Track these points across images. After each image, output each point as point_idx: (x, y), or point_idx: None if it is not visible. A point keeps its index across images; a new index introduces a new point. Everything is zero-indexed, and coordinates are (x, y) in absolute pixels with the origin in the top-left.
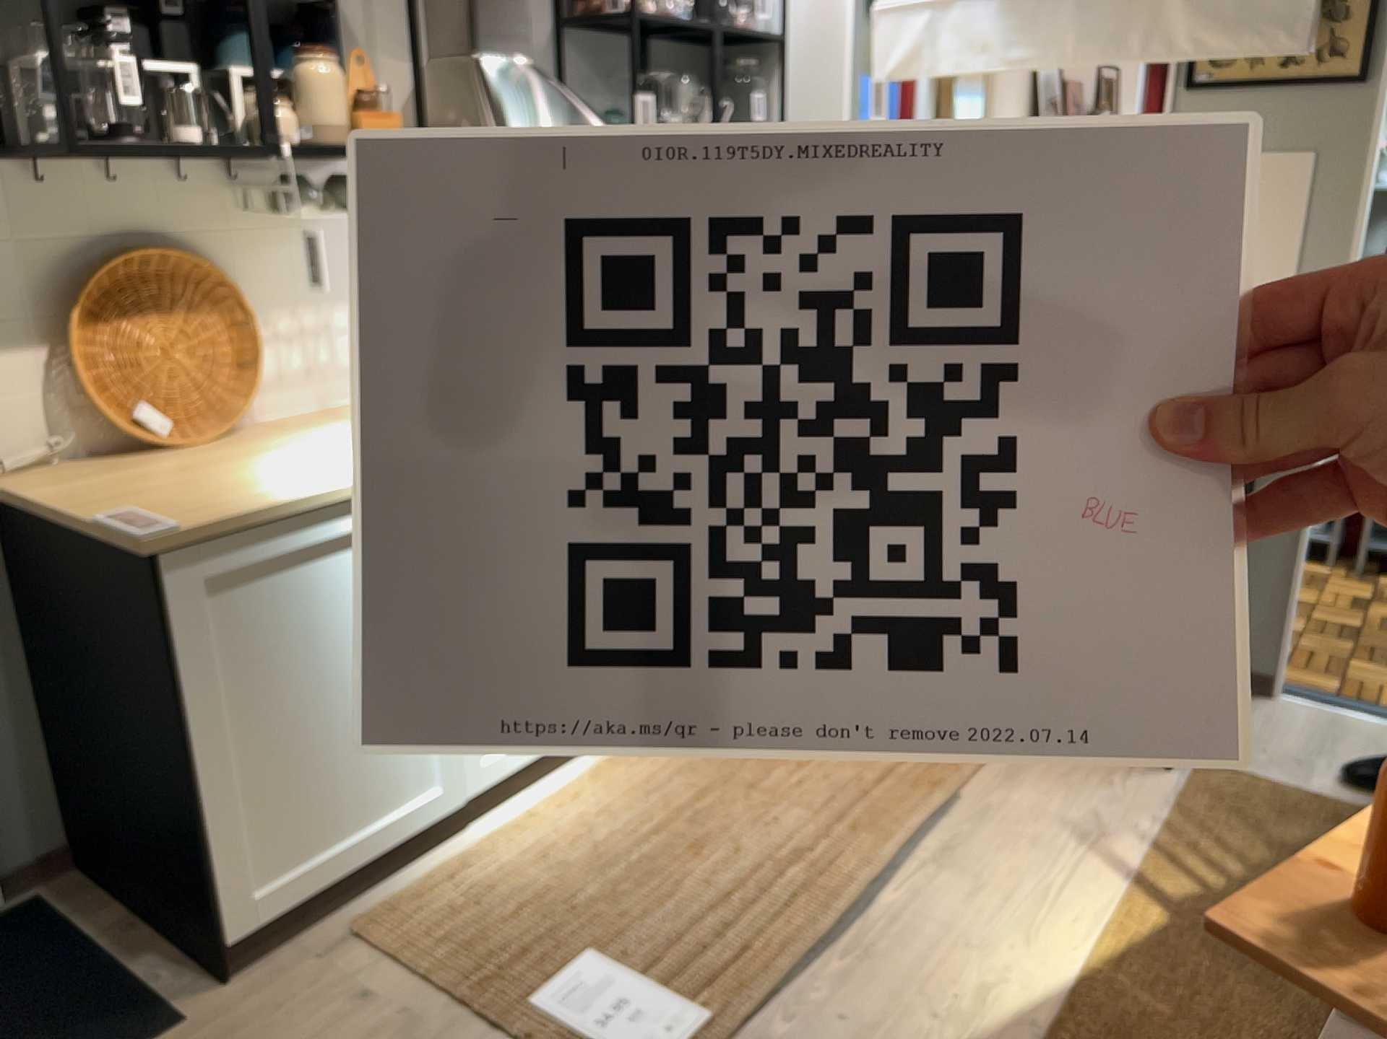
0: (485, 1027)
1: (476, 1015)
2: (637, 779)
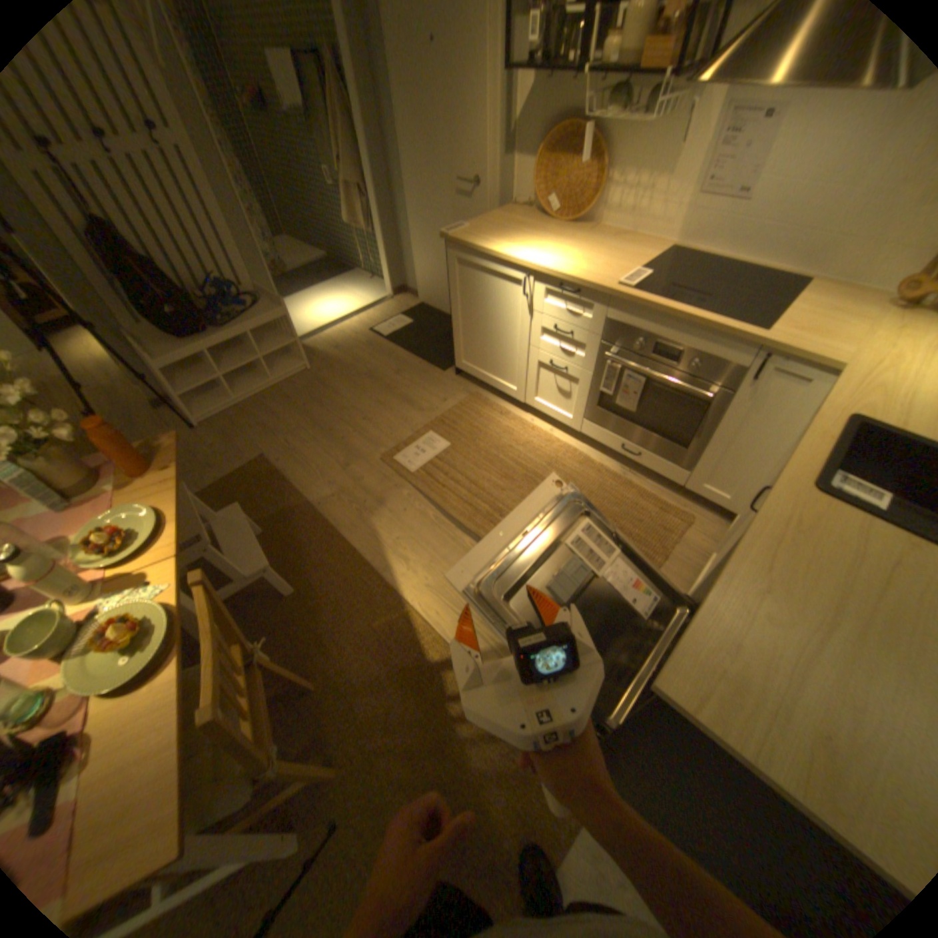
0: (426, 425)
1: (430, 422)
2: (559, 459)
